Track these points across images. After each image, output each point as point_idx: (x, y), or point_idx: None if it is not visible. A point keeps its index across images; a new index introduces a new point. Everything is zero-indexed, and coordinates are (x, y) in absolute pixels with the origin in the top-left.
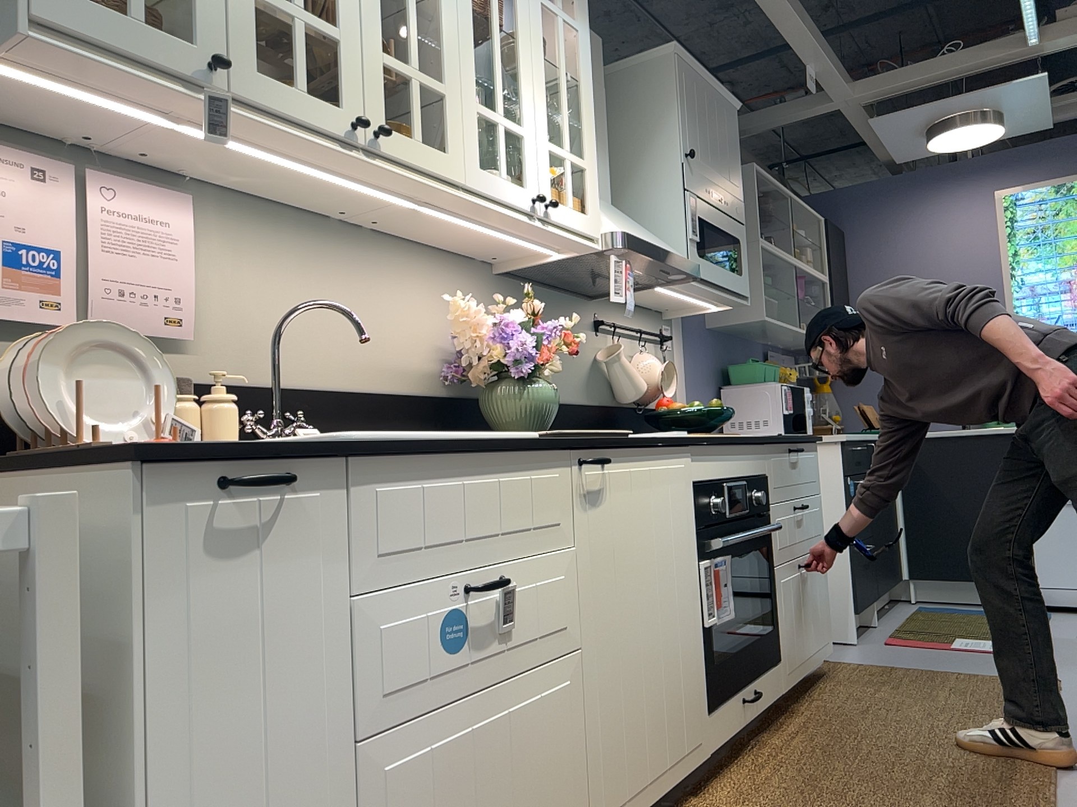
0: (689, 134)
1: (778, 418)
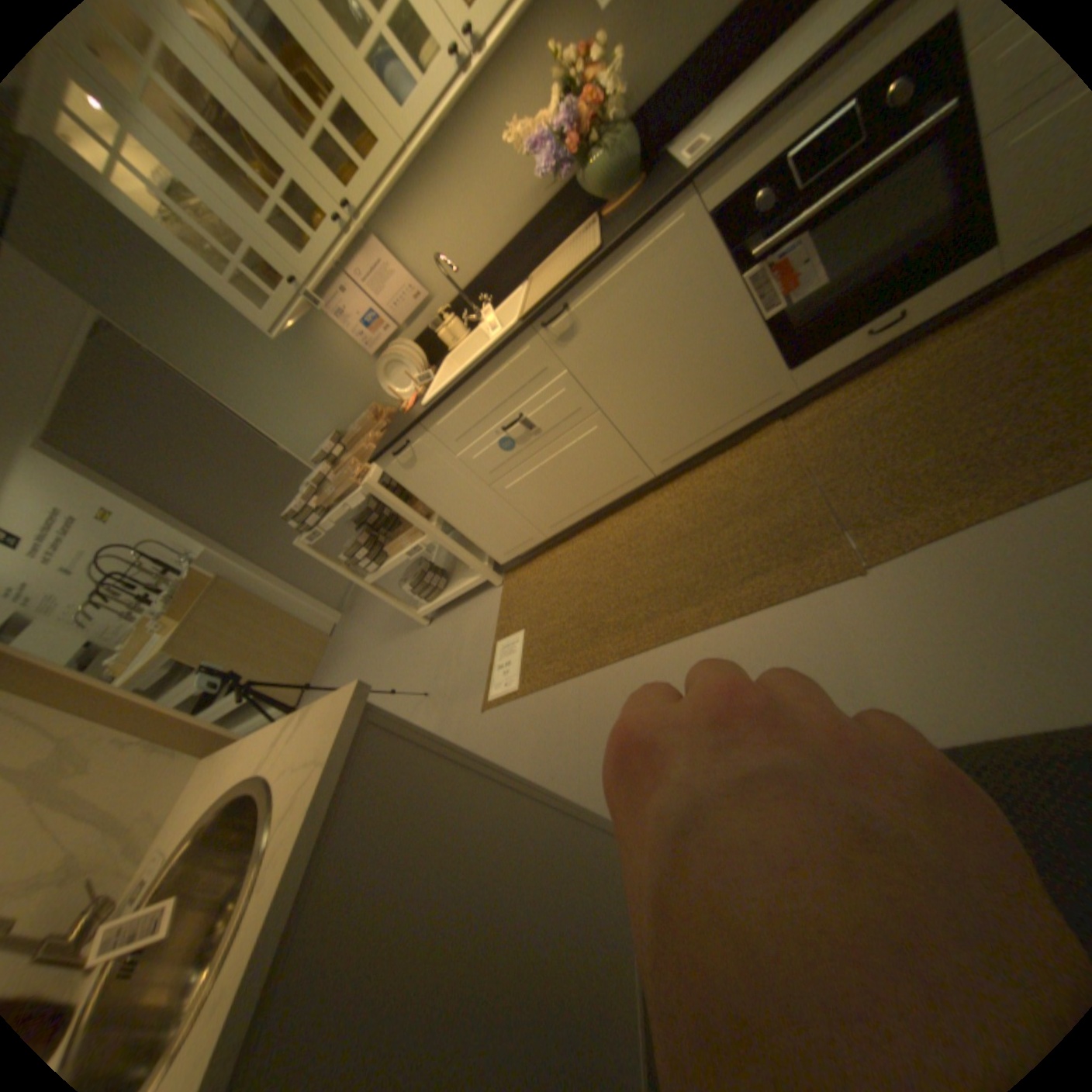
0: None
1: None
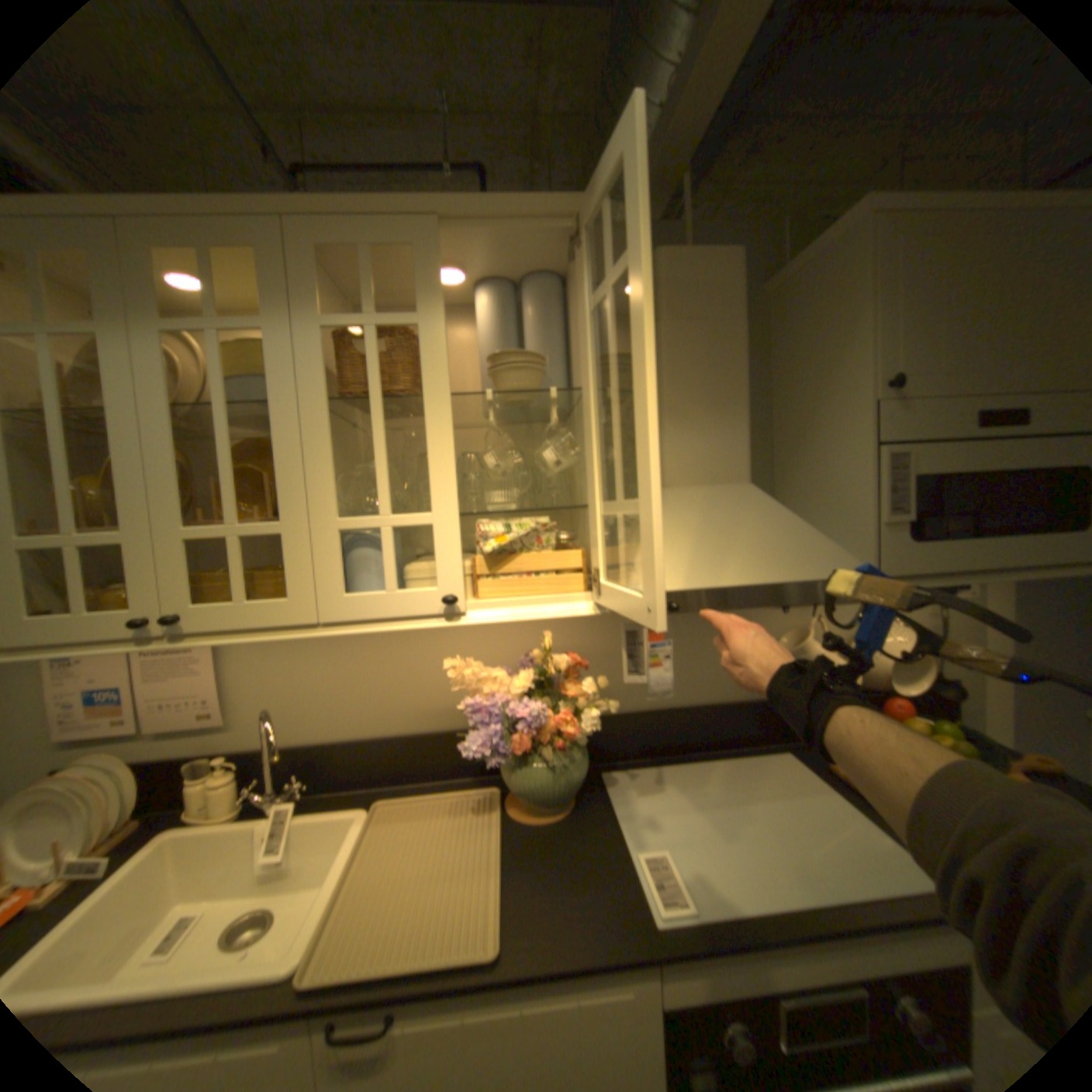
0: (903, 340)
1: None
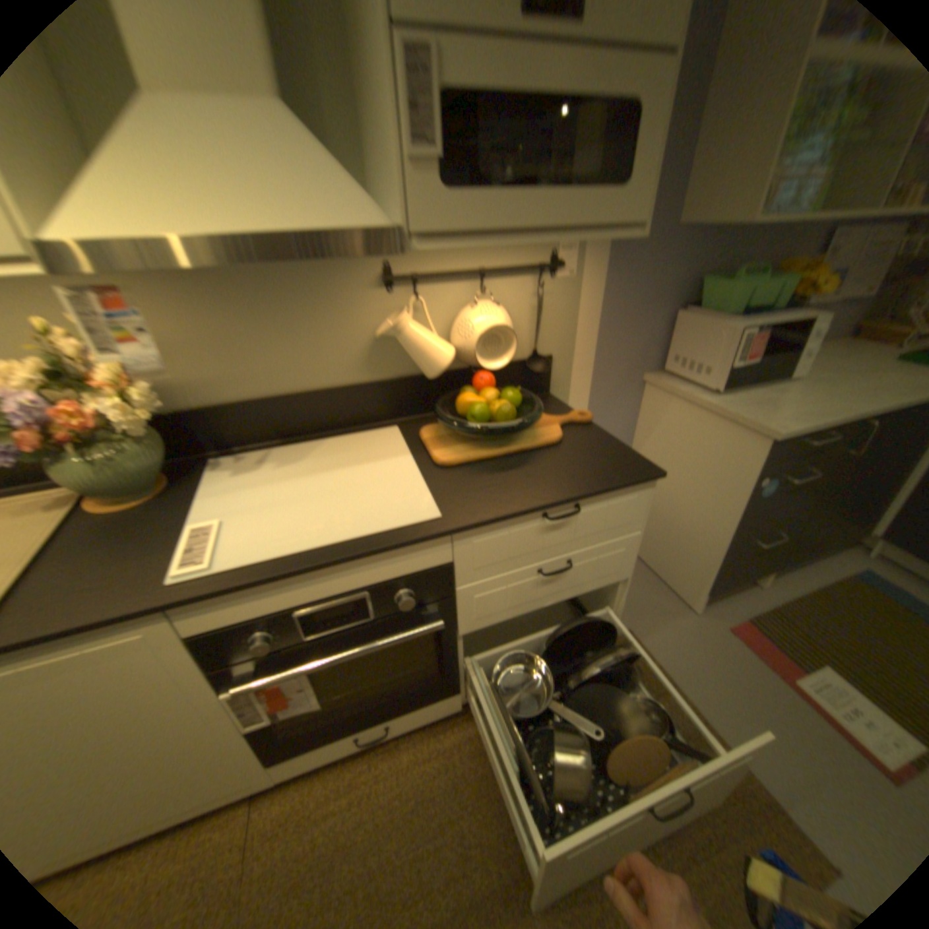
0: None
1: (725, 366)
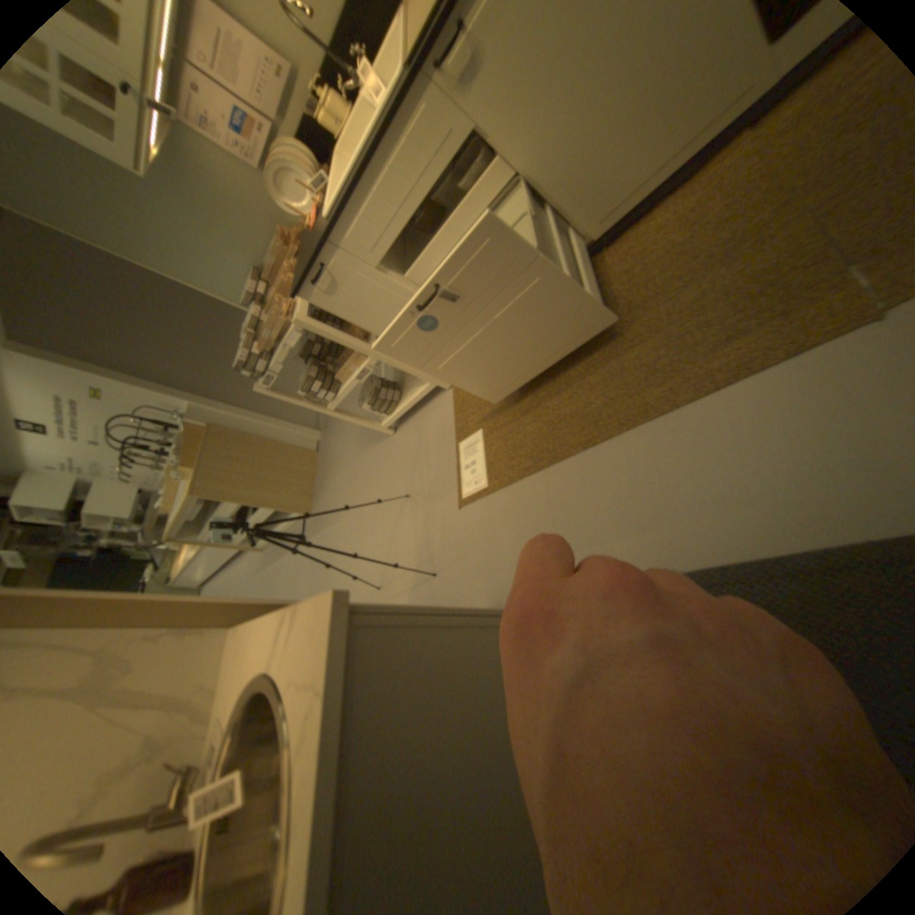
0: None
1: None
